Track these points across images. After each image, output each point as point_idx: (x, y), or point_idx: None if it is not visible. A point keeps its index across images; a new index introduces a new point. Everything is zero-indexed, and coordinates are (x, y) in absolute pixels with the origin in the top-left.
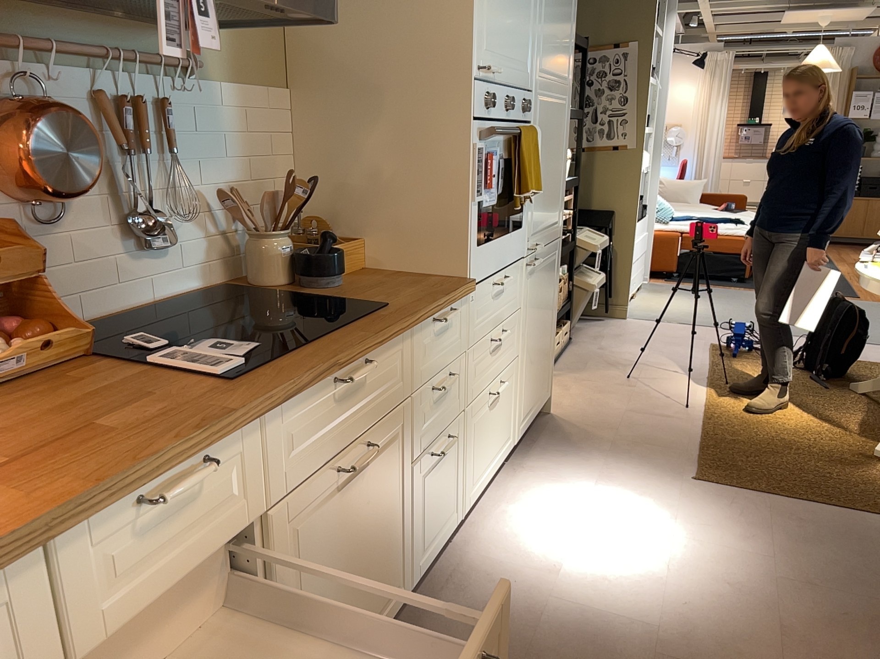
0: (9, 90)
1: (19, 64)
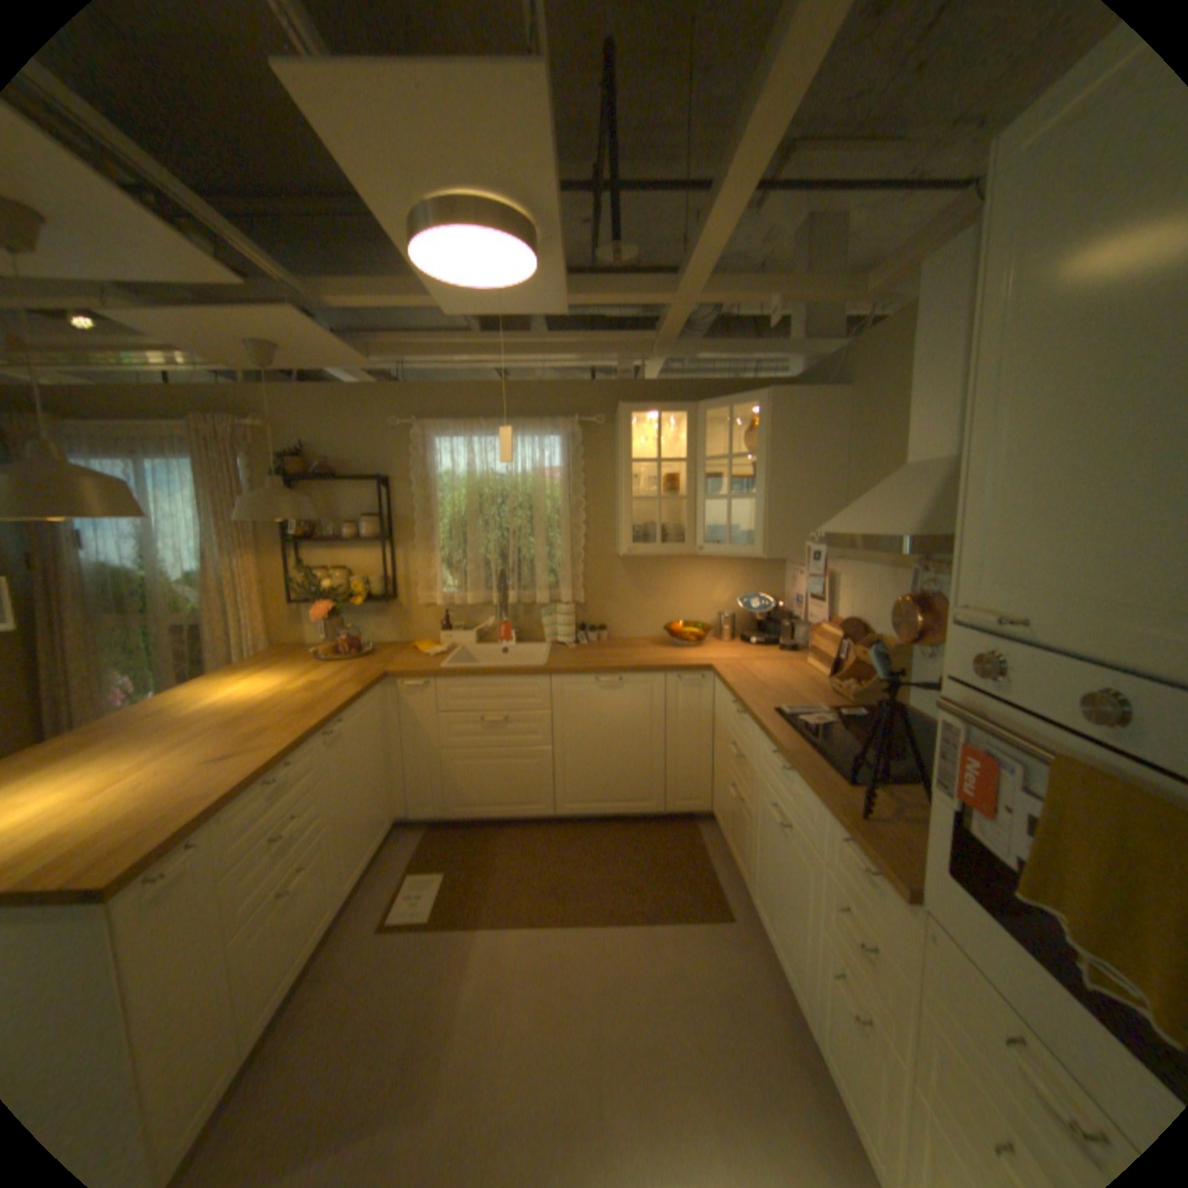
0: (924, 588)
1: (935, 576)
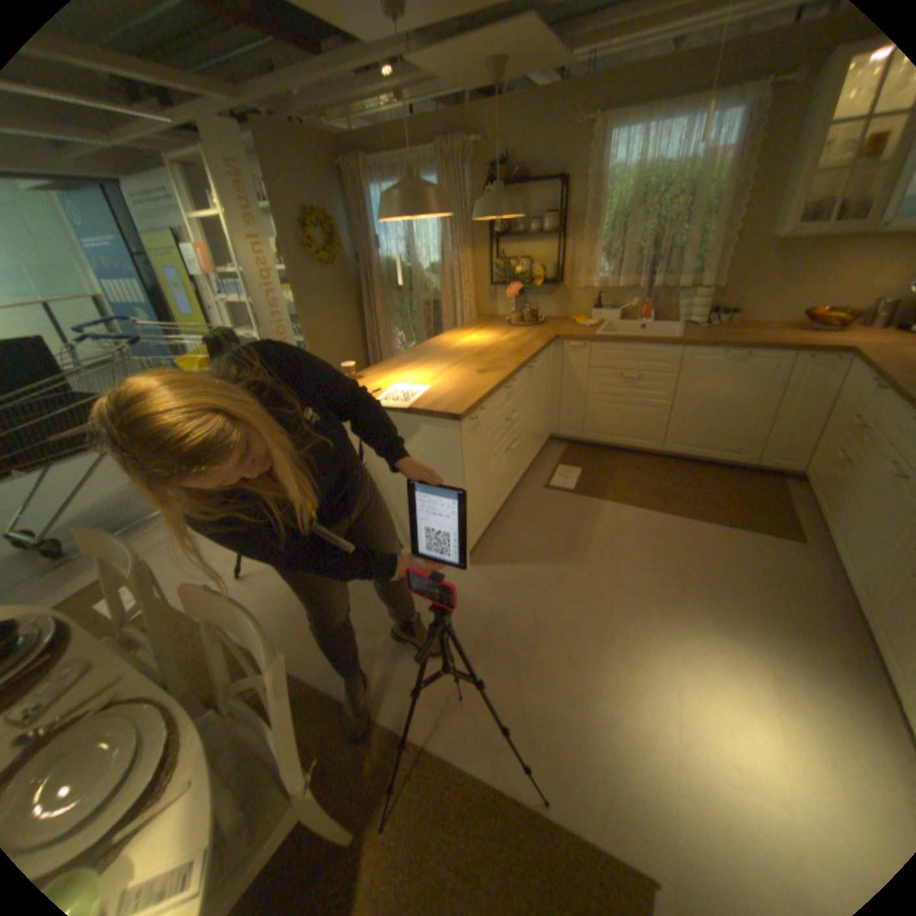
0: None
1: None
